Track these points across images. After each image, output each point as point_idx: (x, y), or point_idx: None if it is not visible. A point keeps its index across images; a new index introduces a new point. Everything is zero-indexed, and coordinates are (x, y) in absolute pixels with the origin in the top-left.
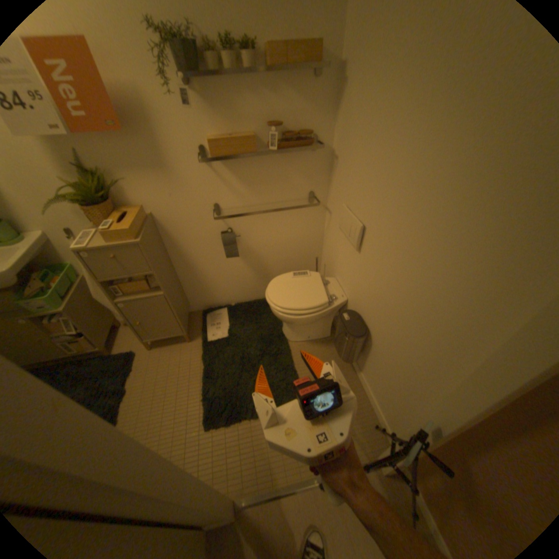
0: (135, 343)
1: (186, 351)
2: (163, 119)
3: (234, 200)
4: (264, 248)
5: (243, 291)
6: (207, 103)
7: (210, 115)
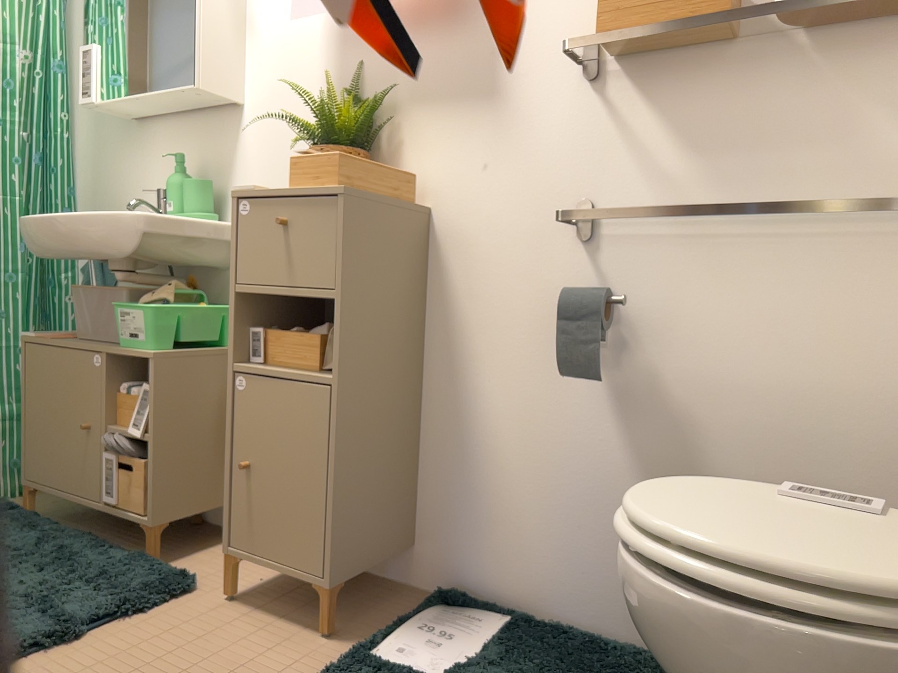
0: (222, 573)
1: (293, 650)
2: None
3: (642, 194)
4: (716, 401)
5: (596, 577)
6: None
7: None
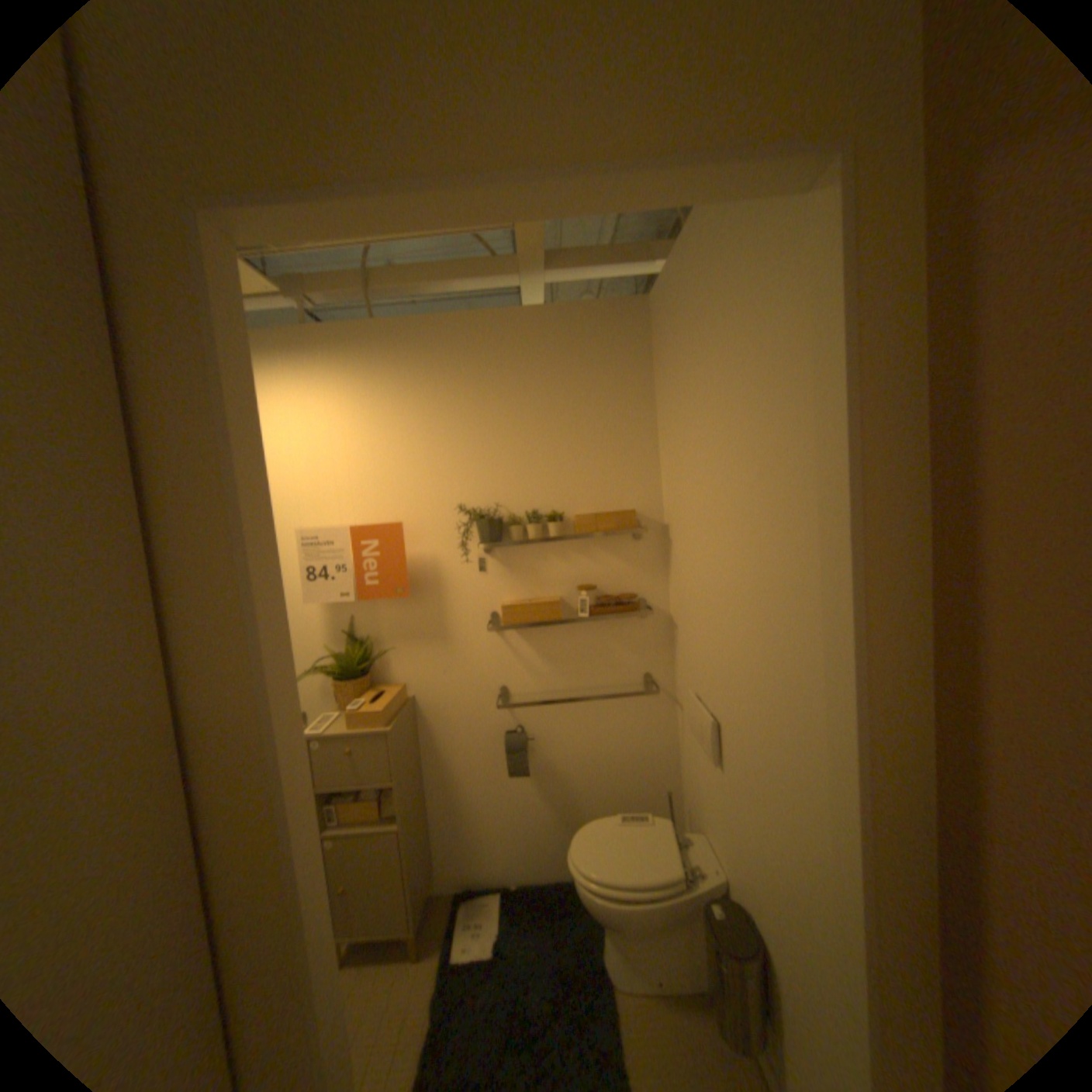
0: None
1: (403, 983)
2: (457, 586)
3: (530, 683)
4: (575, 768)
5: (535, 858)
6: (508, 569)
7: (509, 581)
